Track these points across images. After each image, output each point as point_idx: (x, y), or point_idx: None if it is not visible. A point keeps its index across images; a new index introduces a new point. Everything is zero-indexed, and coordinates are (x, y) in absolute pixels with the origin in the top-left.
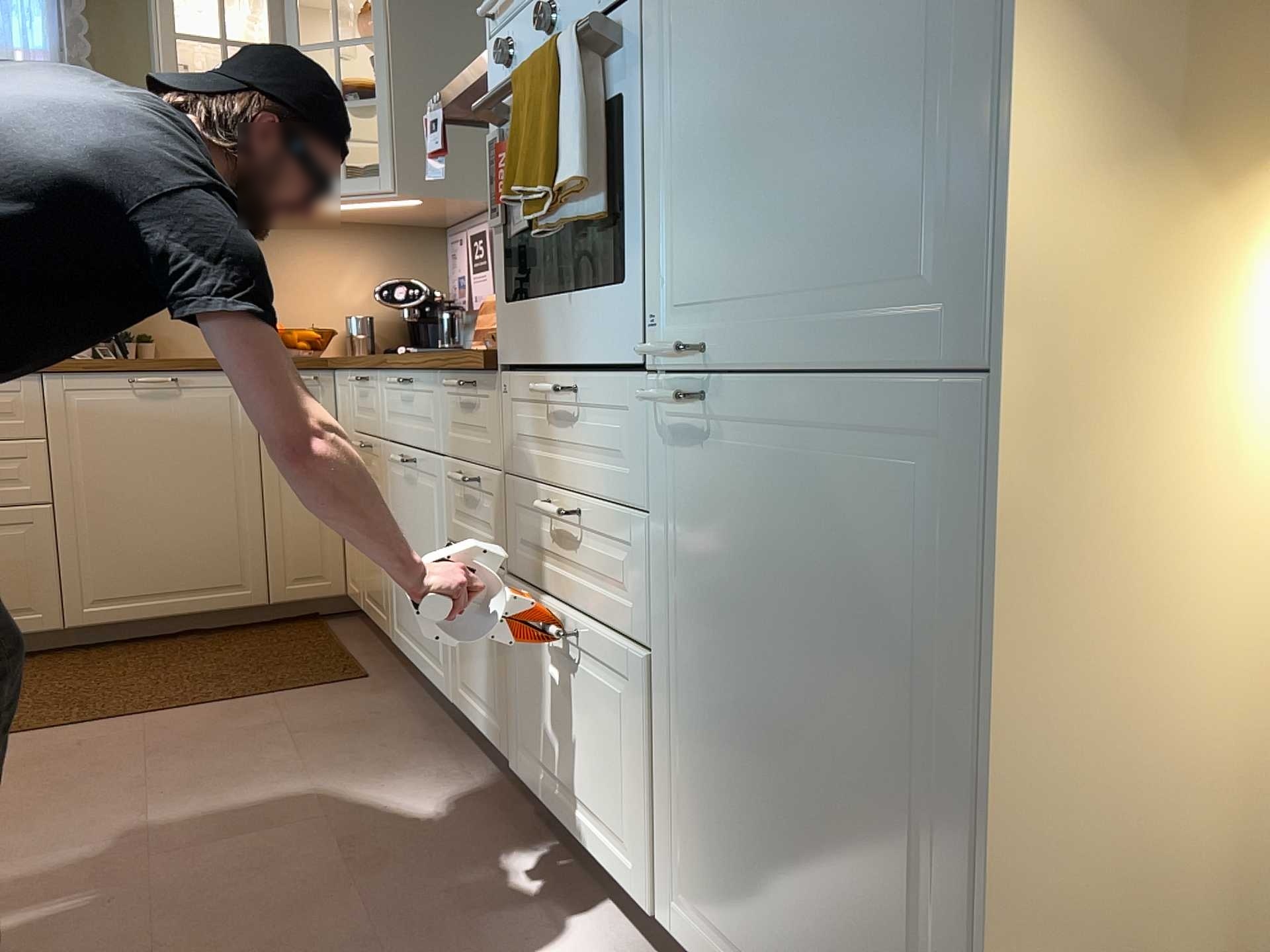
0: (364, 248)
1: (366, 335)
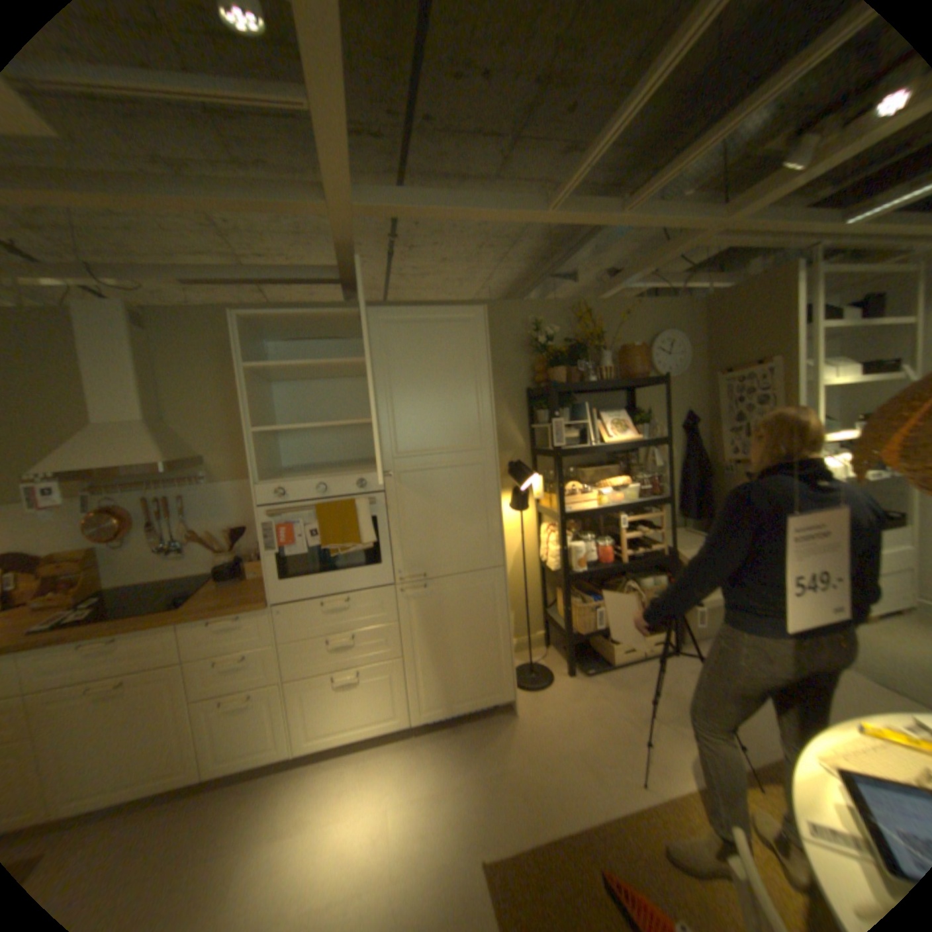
0: None
1: None
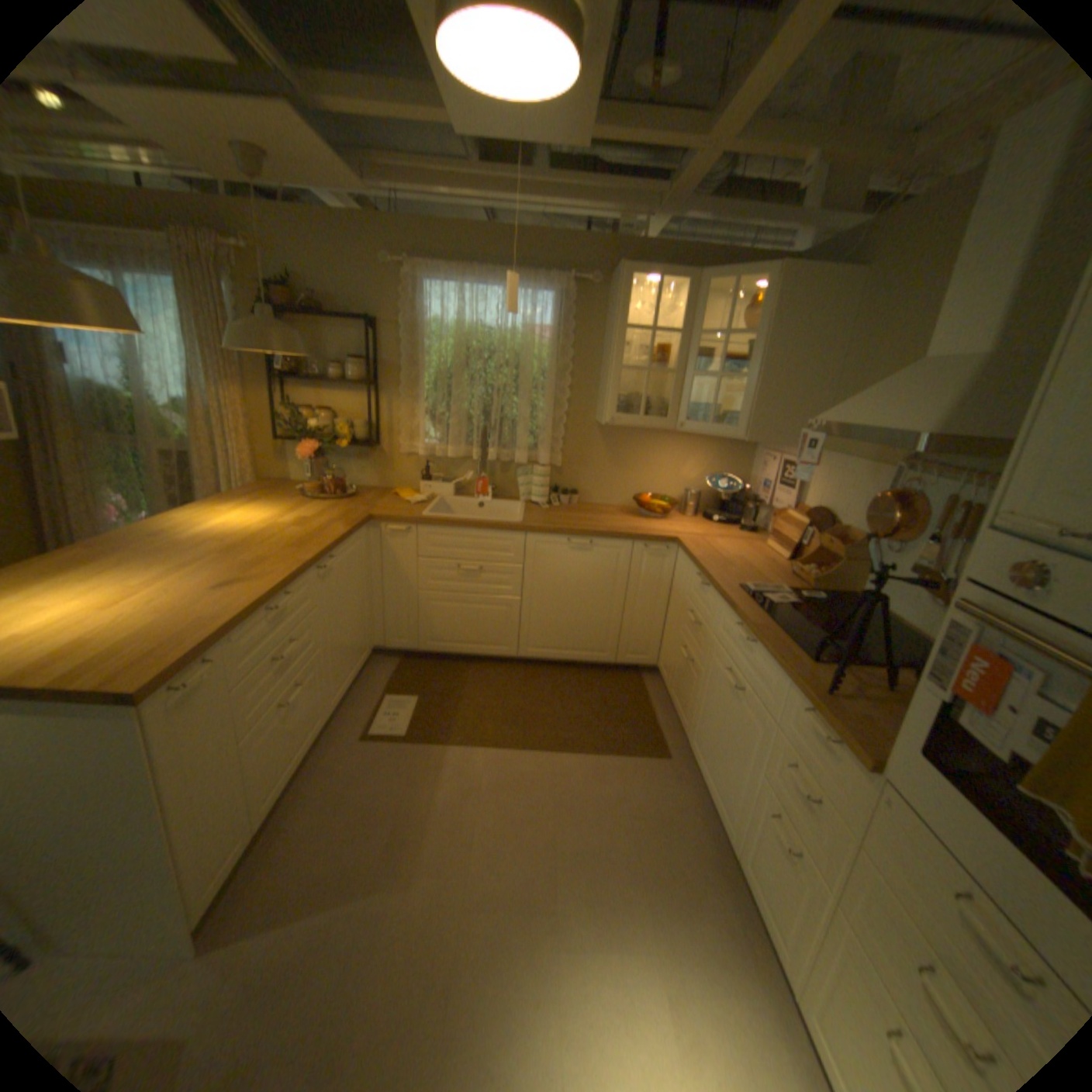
0: (704, 447)
1: (695, 505)
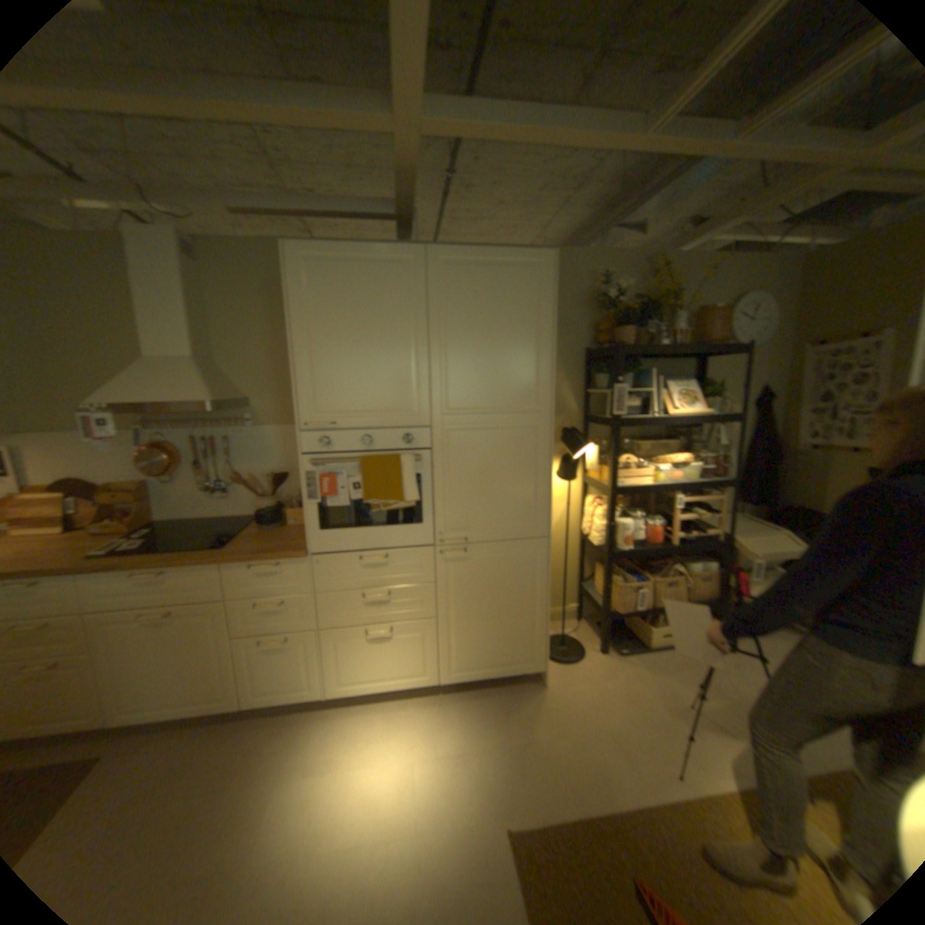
0: None
1: None
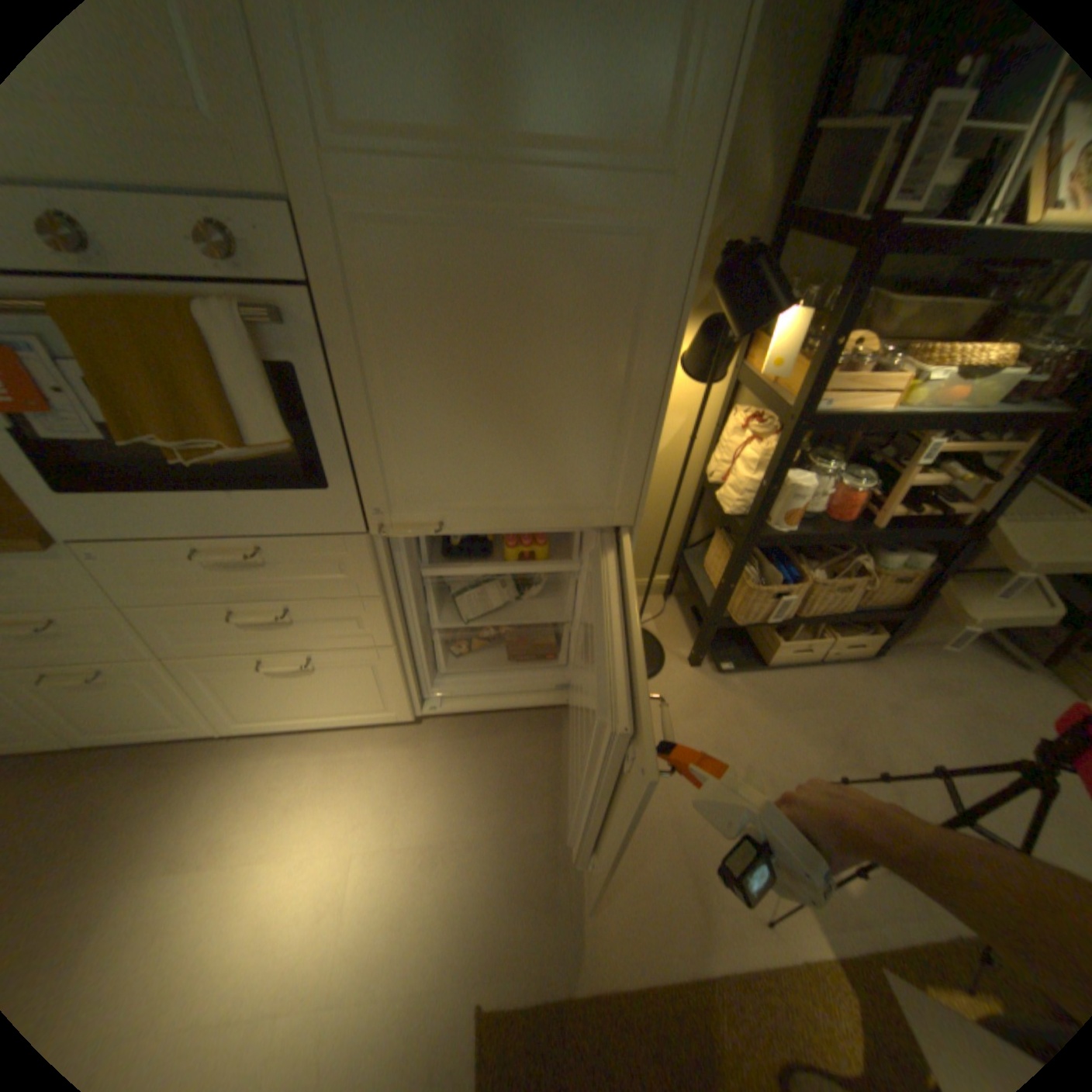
0: None
1: None
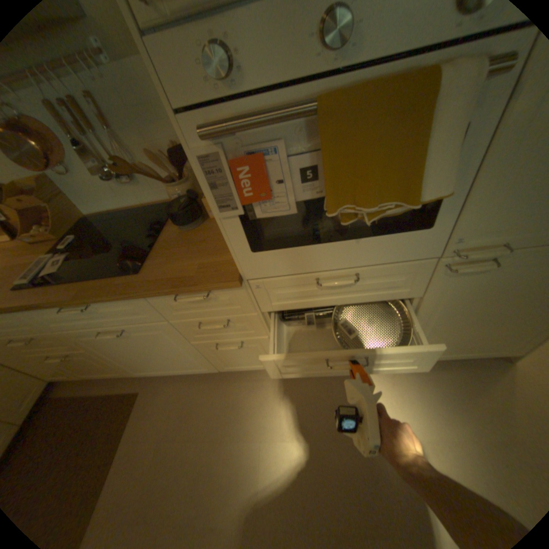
0: None
1: None
